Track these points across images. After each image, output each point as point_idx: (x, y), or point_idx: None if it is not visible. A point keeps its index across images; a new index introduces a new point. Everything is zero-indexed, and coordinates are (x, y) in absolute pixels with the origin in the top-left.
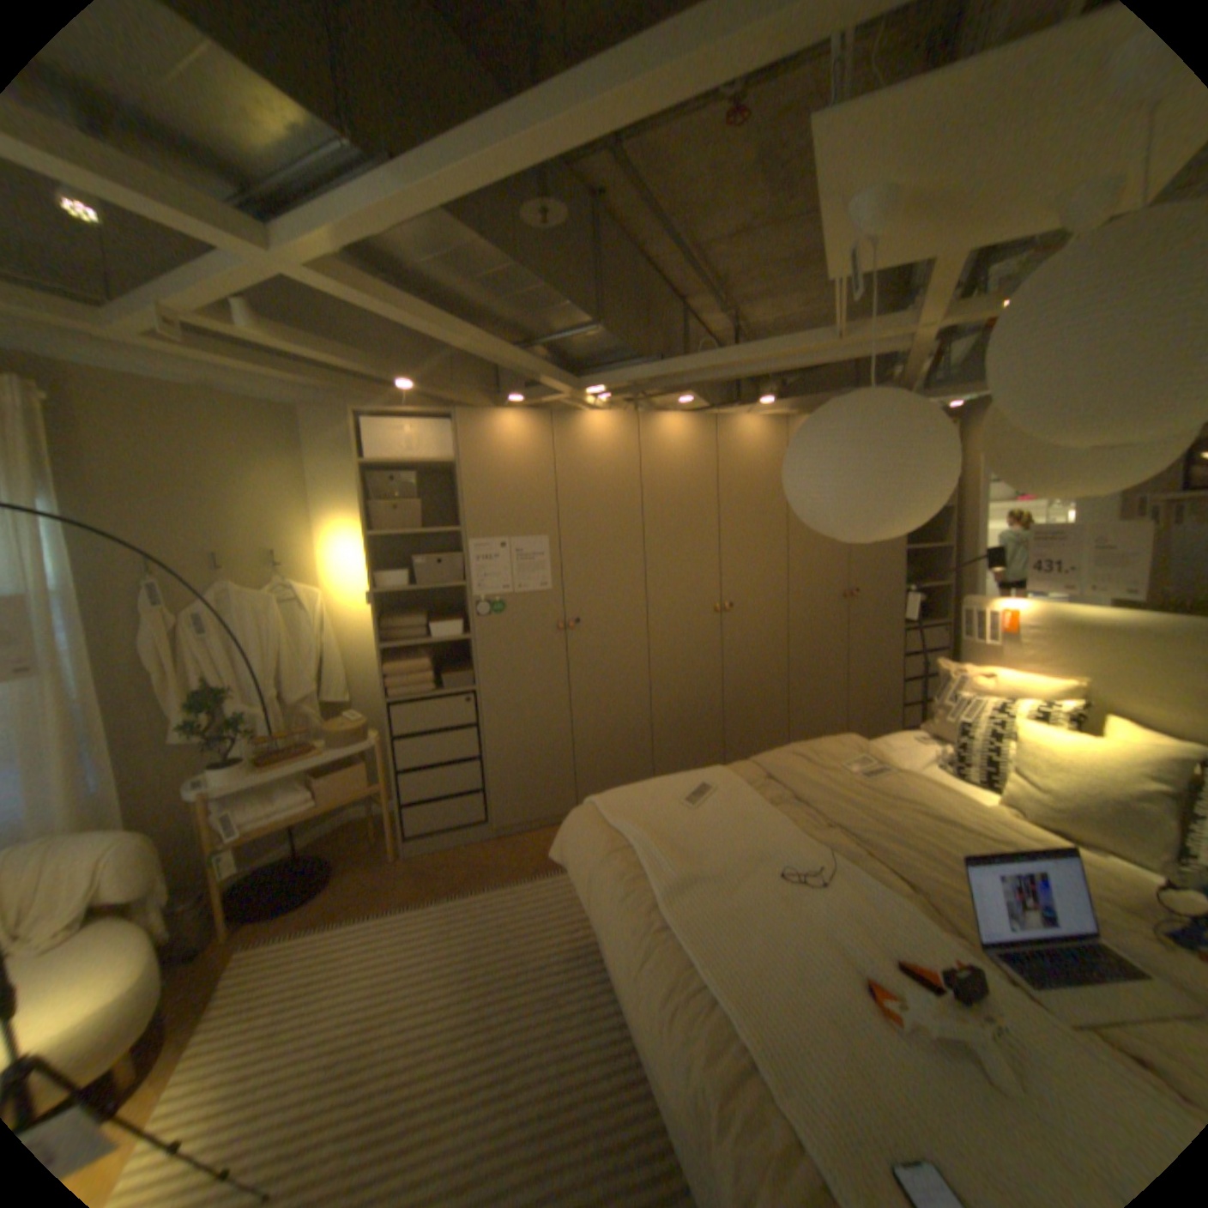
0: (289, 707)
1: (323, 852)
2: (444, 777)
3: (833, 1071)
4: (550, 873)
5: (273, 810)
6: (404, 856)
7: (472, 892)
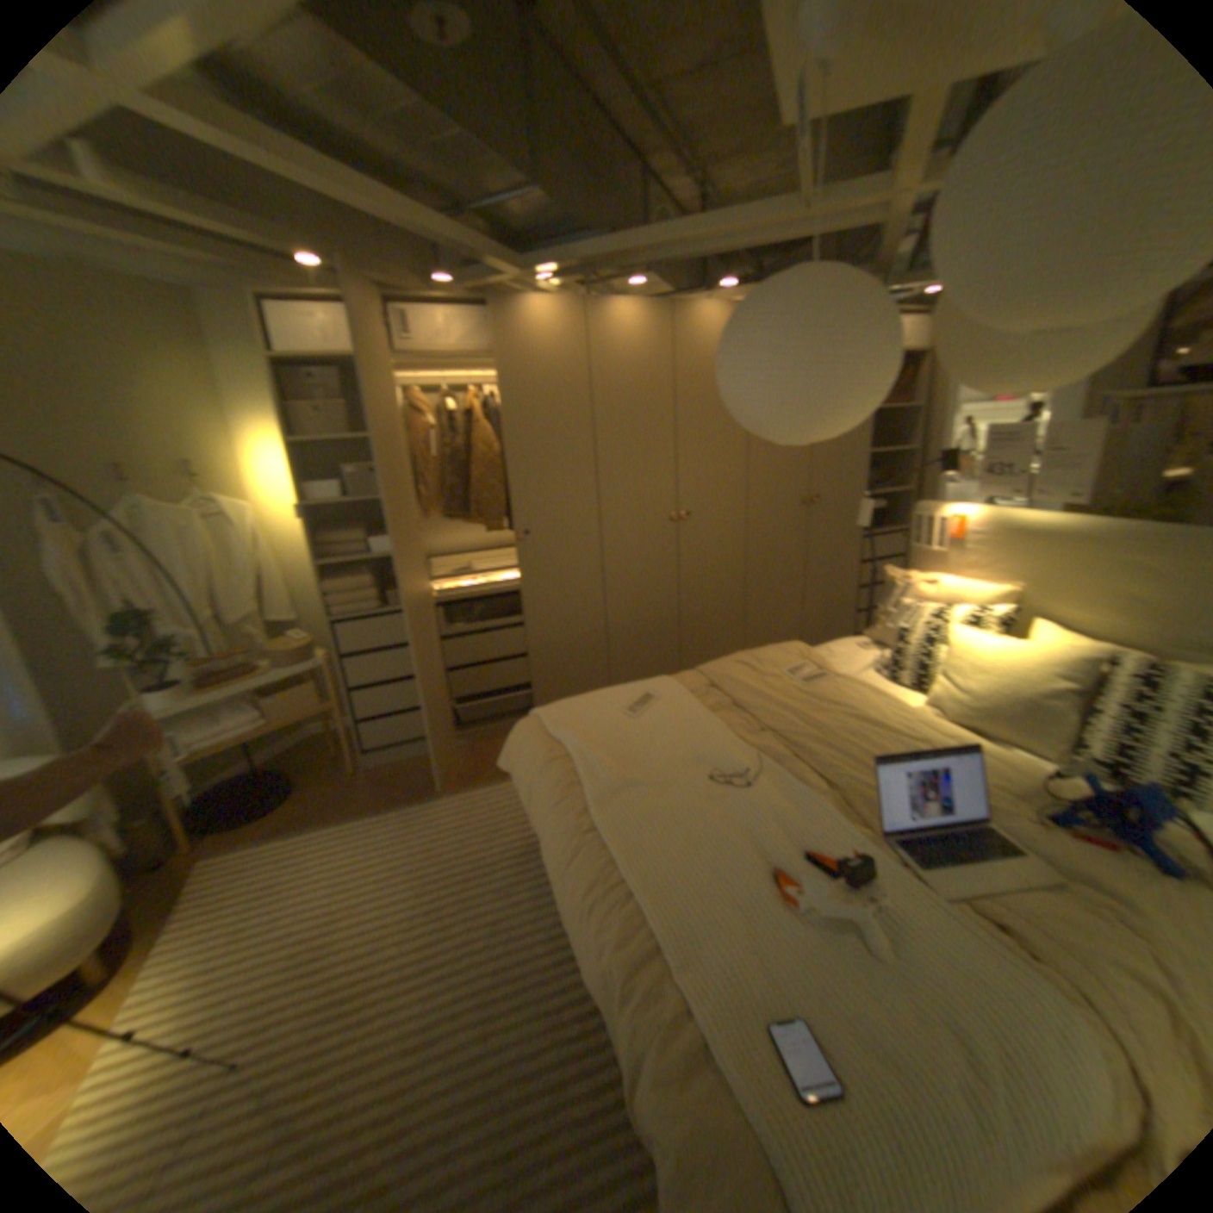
0: (225, 628)
1: (281, 767)
2: (396, 693)
3: (727, 949)
4: (504, 779)
5: (216, 730)
6: (362, 768)
7: (428, 799)
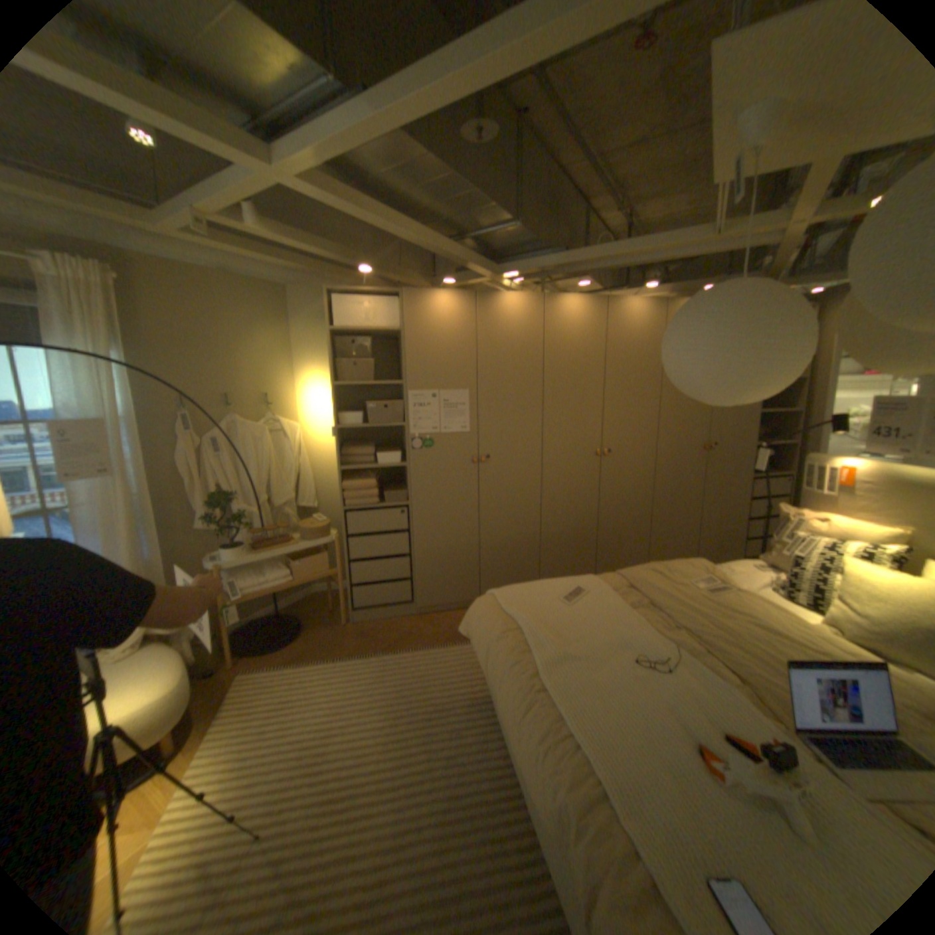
0: (275, 508)
1: (296, 613)
2: (383, 567)
3: (666, 806)
4: (457, 643)
5: (264, 580)
6: (353, 620)
7: (400, 651)
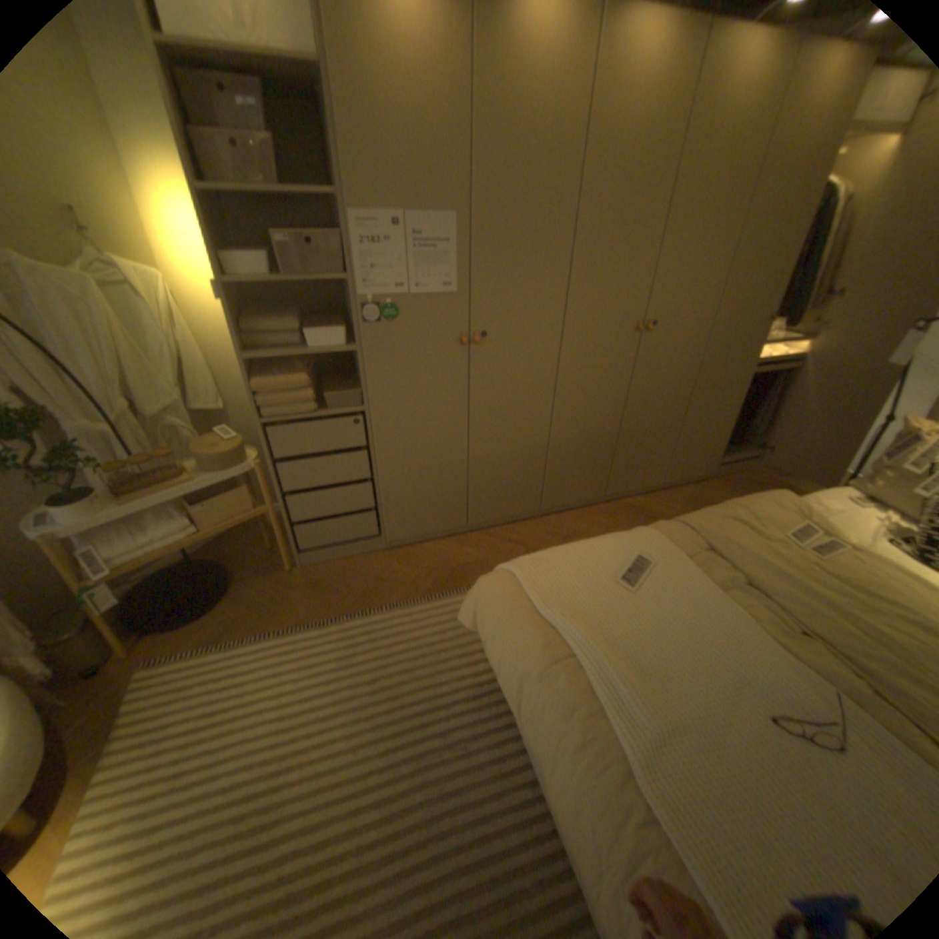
0: (149, 419)
1: (221, 553)
2: (335, 498)
3: None
4: (444, 592)
5: (146, 540)
6: (301, 564)
7: (370, 609)
